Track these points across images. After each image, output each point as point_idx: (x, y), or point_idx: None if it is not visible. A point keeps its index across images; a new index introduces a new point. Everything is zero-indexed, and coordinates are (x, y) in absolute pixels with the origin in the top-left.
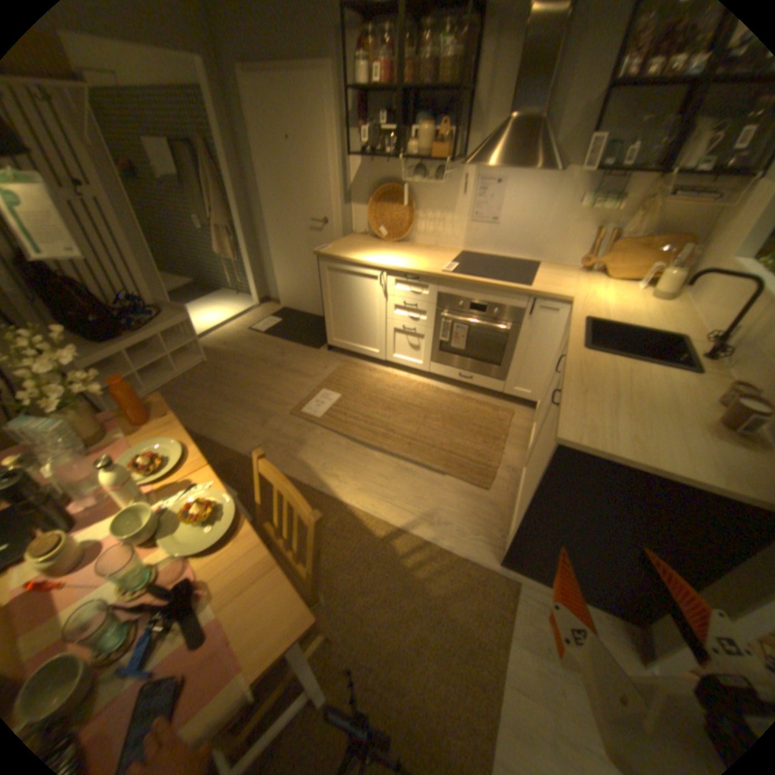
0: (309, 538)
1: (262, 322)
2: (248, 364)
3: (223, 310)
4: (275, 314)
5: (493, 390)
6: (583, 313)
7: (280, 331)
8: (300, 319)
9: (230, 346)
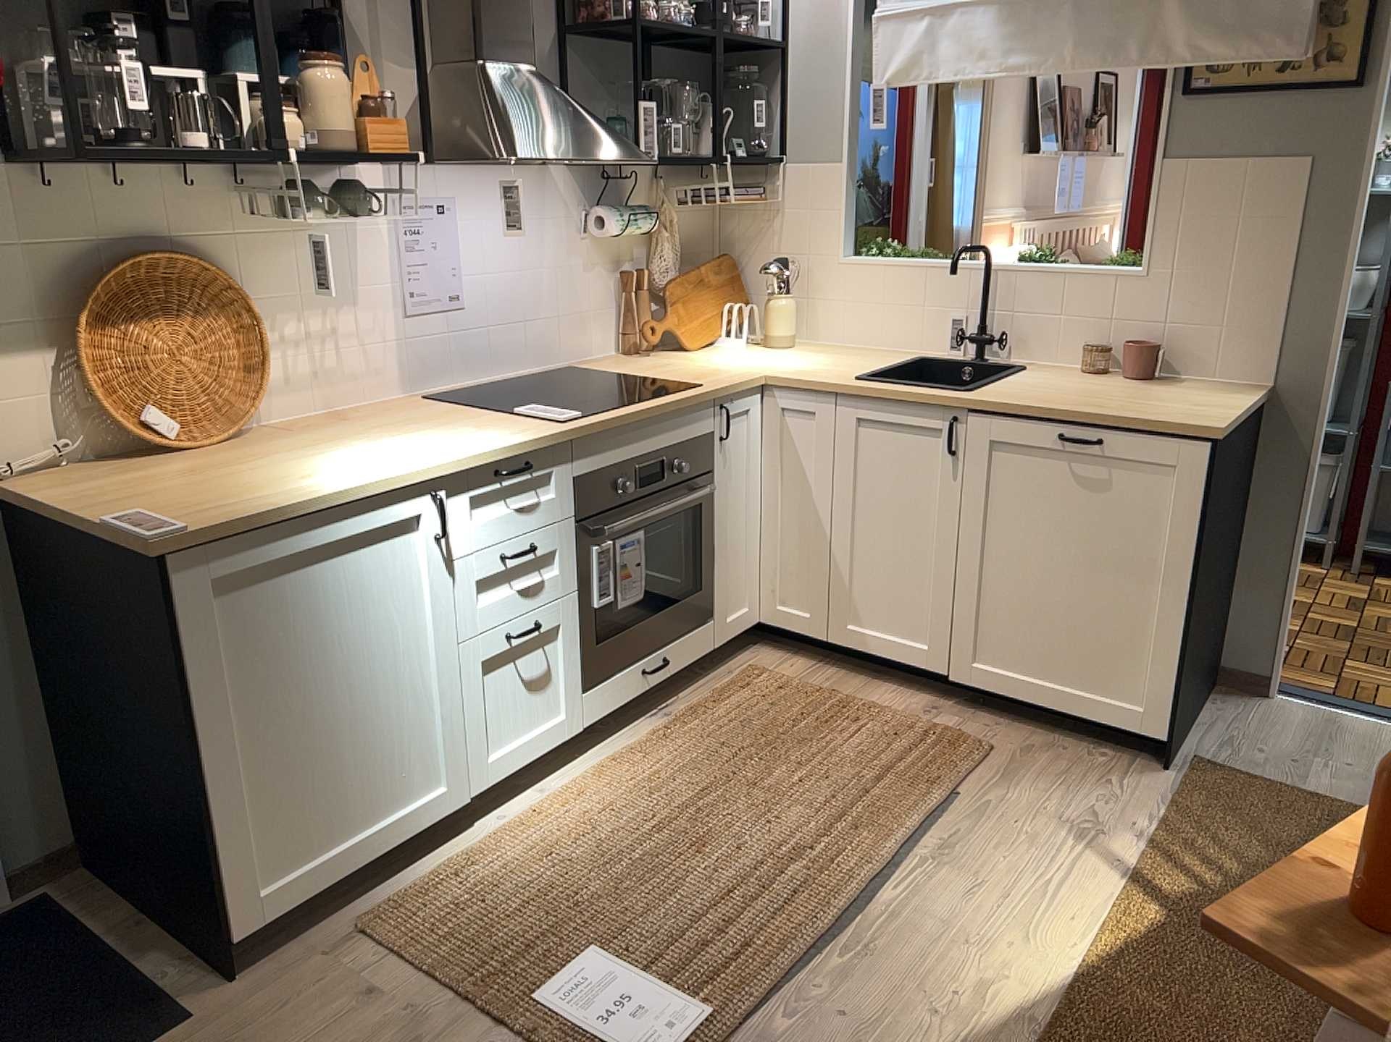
0: None
1: None
2: None
3: None
4: None
5: (704, 654)
6: (837, 377)
7: None
8: None
9: None
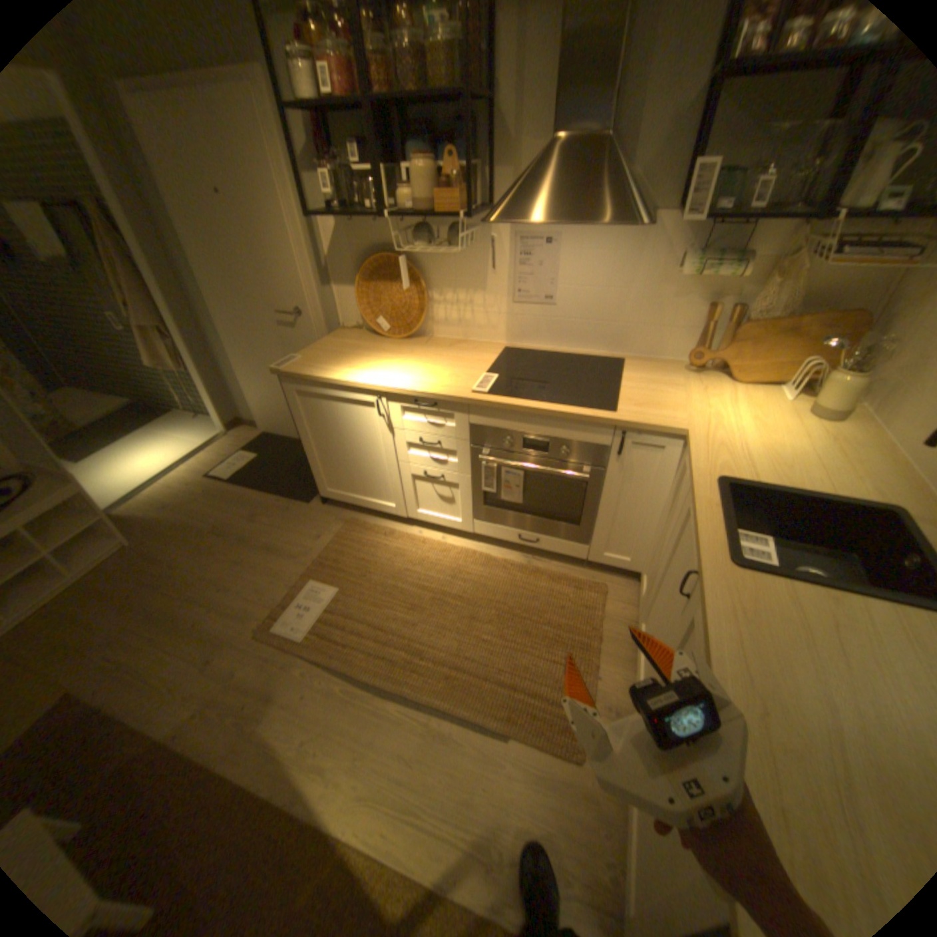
0: None
1: (228, 461)
2: (197, 541)
3: (171, 445)
4: (249, 444)
5: (574, 556)
6: (713, 467)
7: (253, 474)
8: (286, 449)
9: (173, 510)
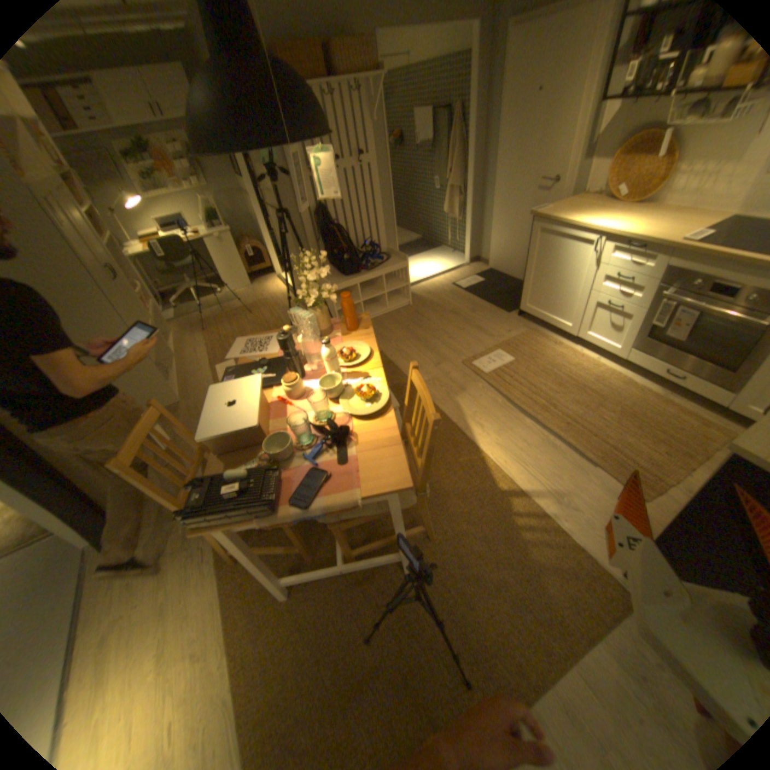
0: (430, 438)
1: (466, 279)
2: (442, 313)
3: (437, 264)
4: (480, 273)
5: (714, 401)
6: None
7: (479, 289)
8: (502, 281)
9: (433, 296)
